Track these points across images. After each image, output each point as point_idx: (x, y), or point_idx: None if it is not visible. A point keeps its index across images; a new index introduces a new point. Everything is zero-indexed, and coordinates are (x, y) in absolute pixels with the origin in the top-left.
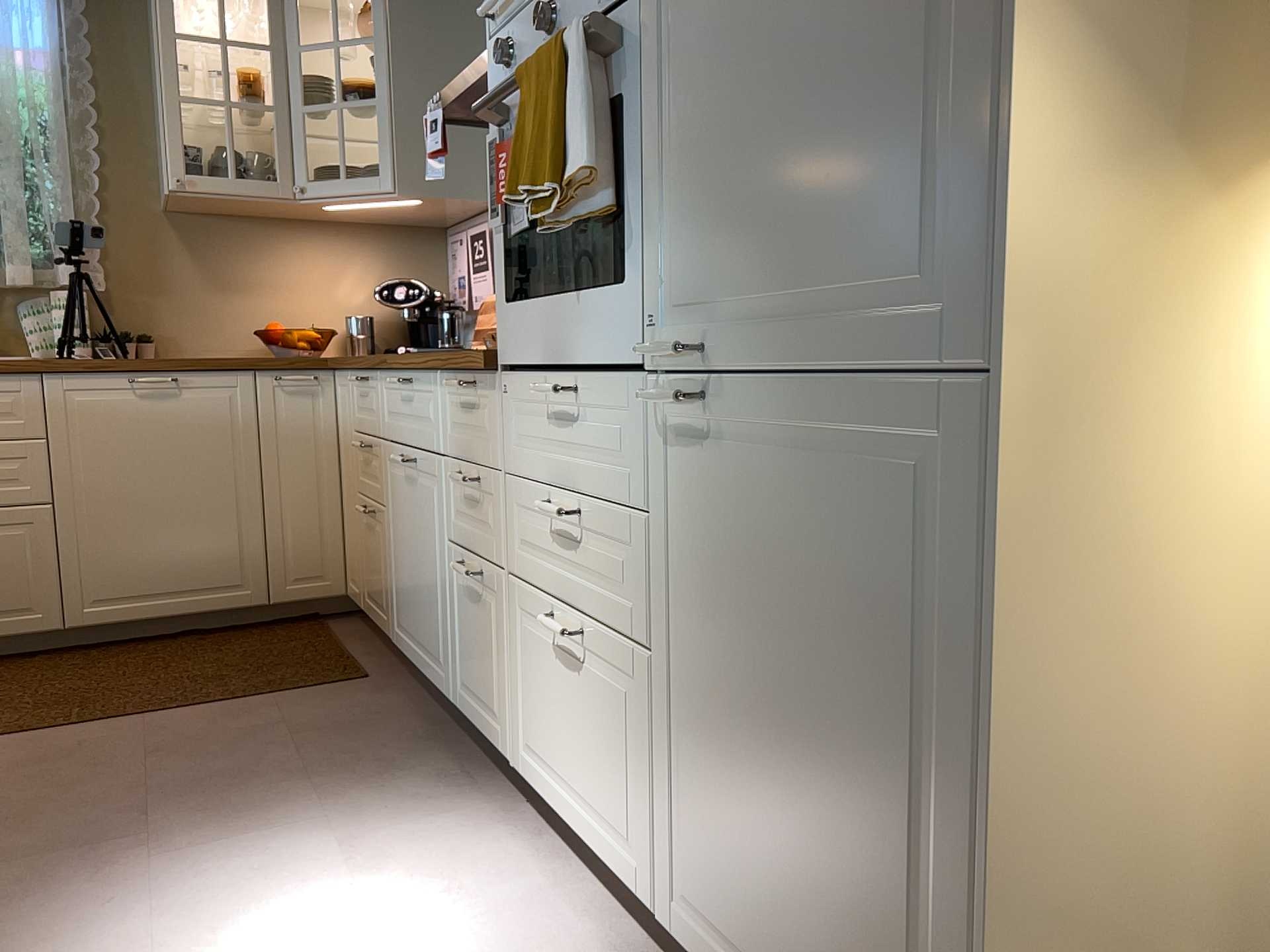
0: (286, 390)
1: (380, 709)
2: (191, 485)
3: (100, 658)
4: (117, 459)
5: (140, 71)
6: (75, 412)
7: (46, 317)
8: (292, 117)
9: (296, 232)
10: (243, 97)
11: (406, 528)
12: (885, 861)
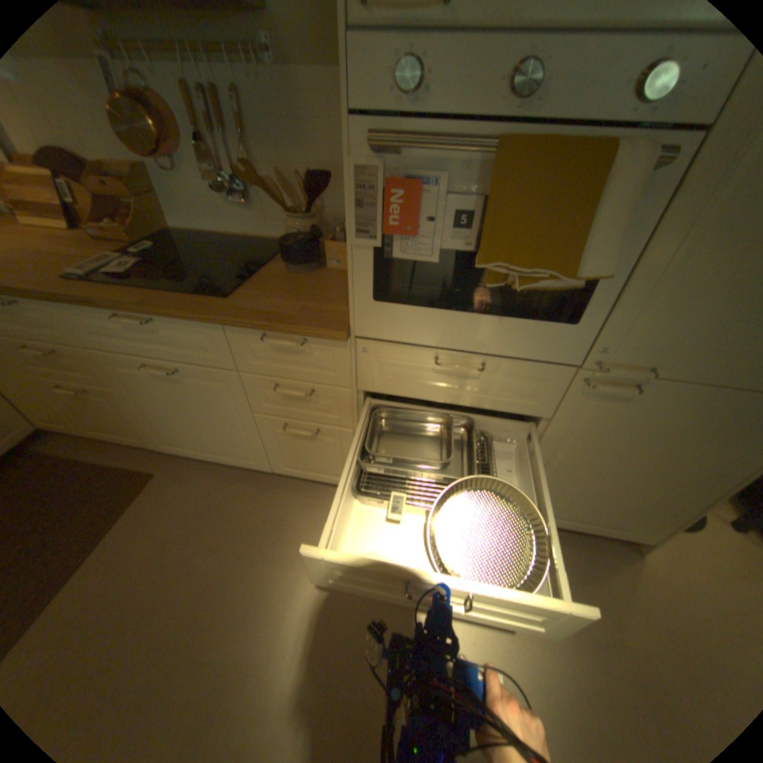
0: None
1: (198, 490)
2: None
3: None
4: None
5: None
6: None
7: None
8: None
9: None
10: None
11: (167, 403)
12: (664, 496)
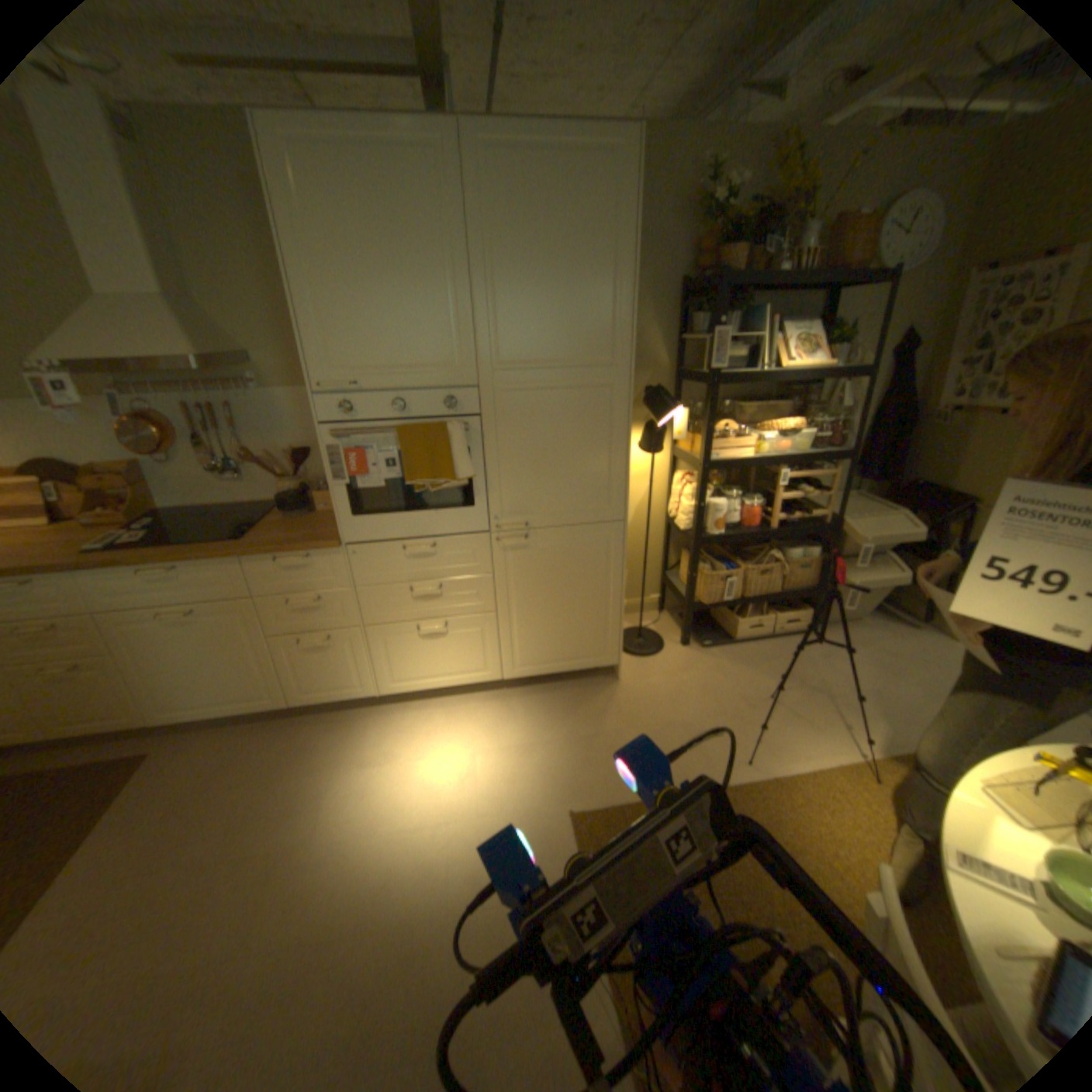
0: None
1: (205, 752)
2: None
3: None
4: None
5: None
6: None
7: None
8: None
9: None
10: None
11: (174, 654)
12: (590, 614)
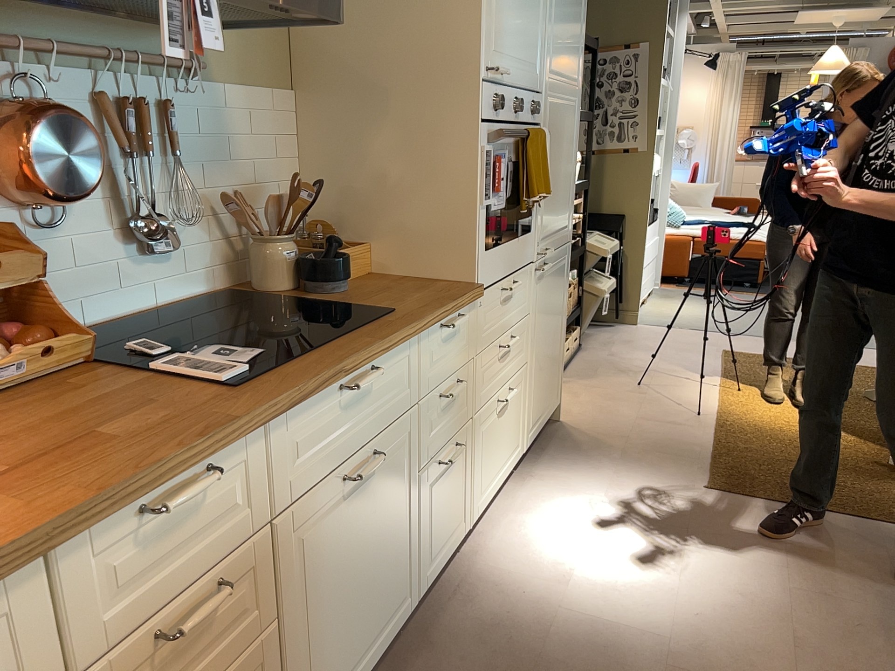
0: None
1: None
2: None
3: None
4: None
5: None
6: None
7: None
8: None
9: None
10: None
11: (347, 554)
12: (556, 346)
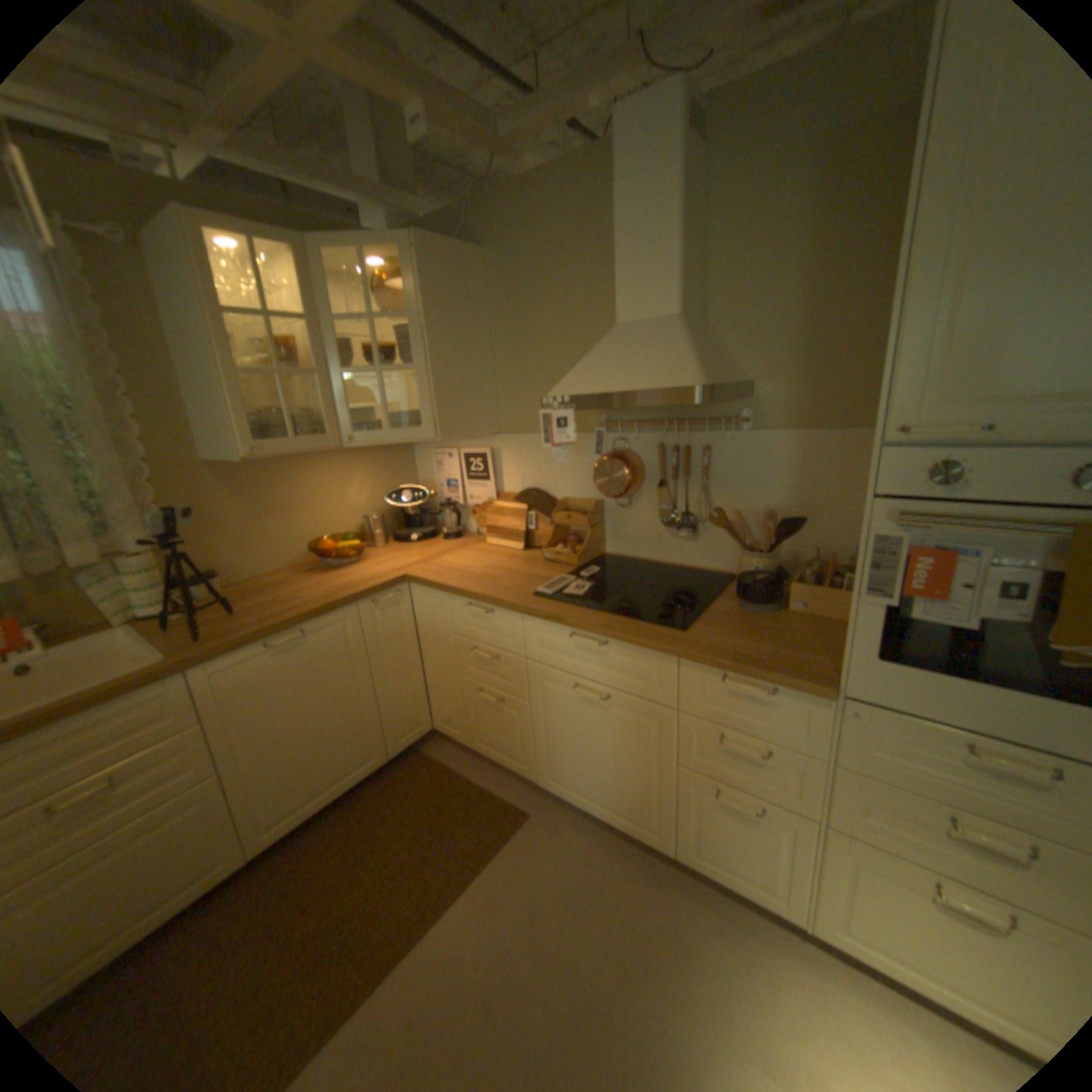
0: (378, 608)
1: (578, 853)
2: (325, 707)
3: (286, 870)
4: (264, 713)
5: (147, 331)
6: (220, 692)
7: (110, 585)
8: (326, 378)
9: (311, 459)
10: (278, 361)
11: (580, 730)
12: None
